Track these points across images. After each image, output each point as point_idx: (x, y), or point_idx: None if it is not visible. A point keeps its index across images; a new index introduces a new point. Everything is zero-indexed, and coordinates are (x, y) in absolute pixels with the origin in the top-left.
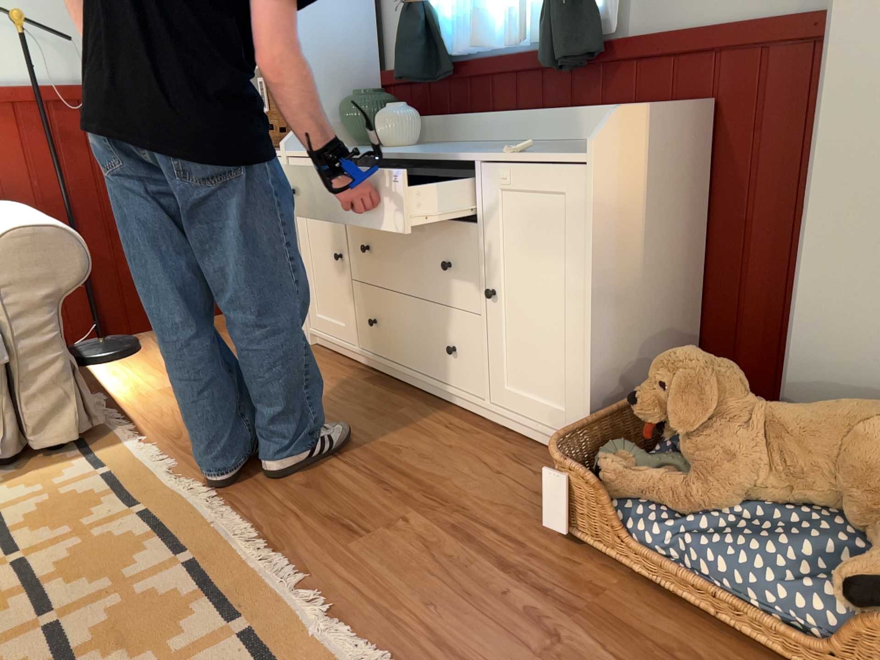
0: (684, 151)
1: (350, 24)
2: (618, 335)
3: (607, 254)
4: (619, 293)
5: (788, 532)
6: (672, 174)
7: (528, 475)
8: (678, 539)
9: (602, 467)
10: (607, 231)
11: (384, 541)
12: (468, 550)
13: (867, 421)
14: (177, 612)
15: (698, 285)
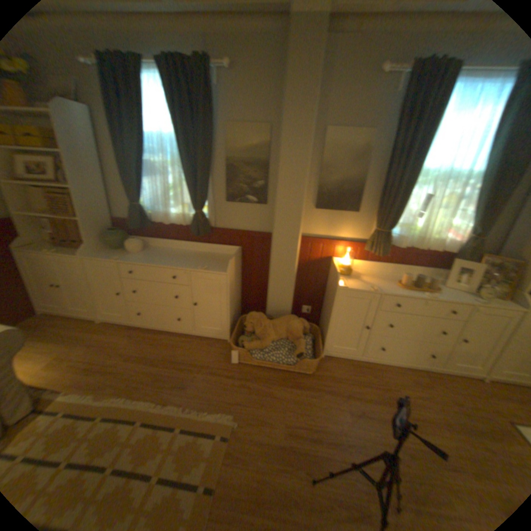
0: (239, 260)
1: (98, 202)
2: (232, 309)
3: (231, 293)
4: (232, 300)
5: (282, 347)
6: (237, 267)
7: (216, 349)
8: (264, 356)
9: (242, 345)
10: (231, 288)
11: (194, 386)
12: (217, 378)
13: (289, 322)
14: (154, 439)
15: (241, 287)
